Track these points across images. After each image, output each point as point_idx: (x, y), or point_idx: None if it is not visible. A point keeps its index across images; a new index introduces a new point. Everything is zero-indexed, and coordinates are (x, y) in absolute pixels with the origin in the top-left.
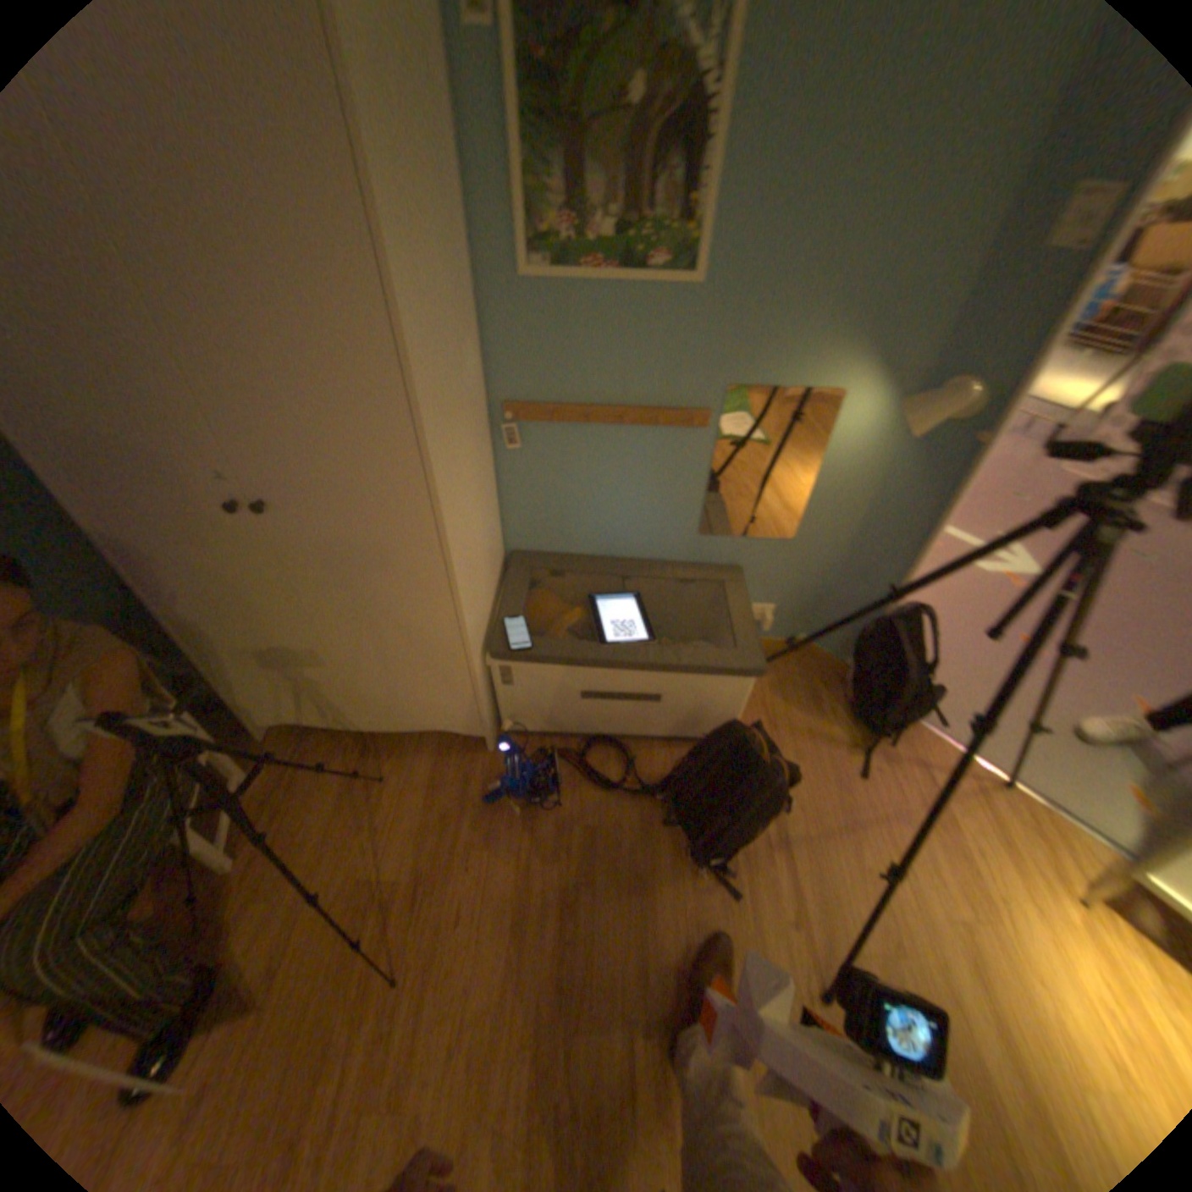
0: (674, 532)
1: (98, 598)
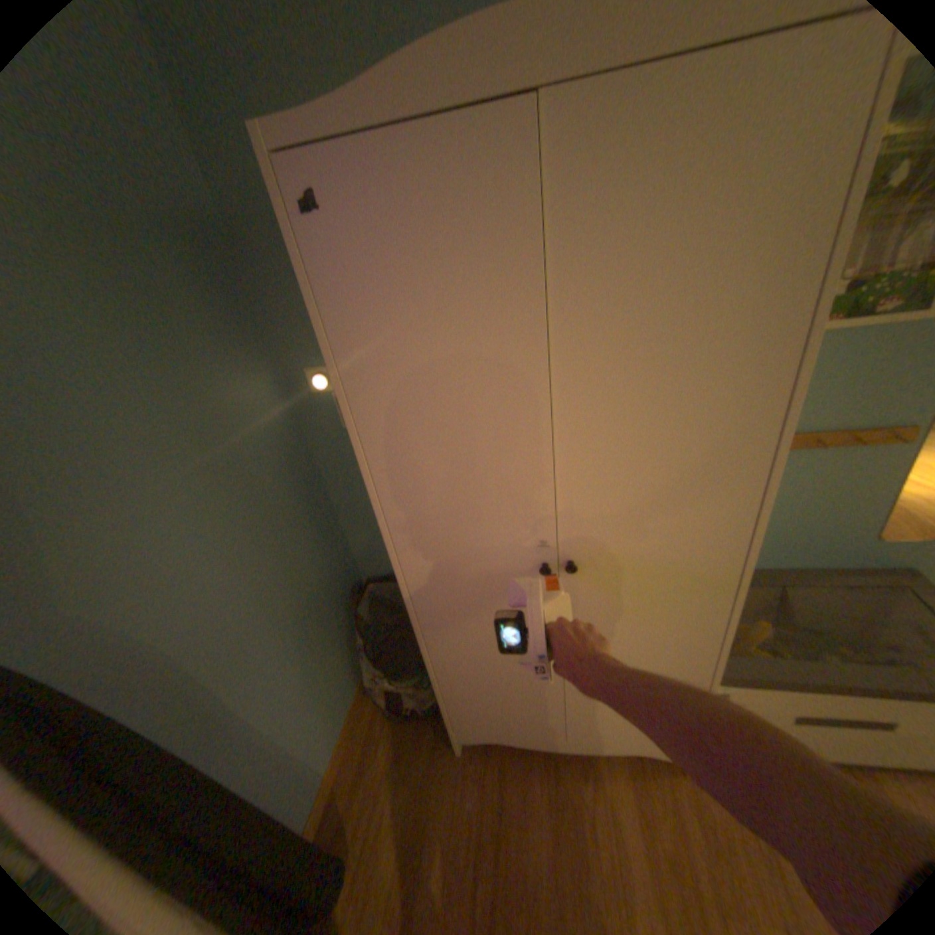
0: (852, 538)
1: (336, 623)
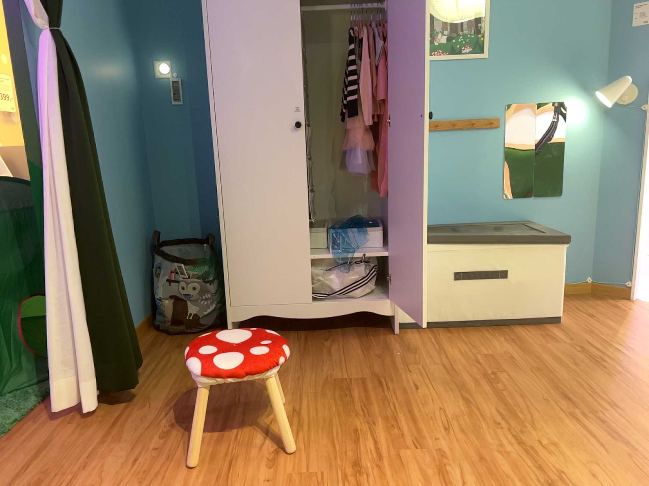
0: (488, 197)
1: (142, 246)
